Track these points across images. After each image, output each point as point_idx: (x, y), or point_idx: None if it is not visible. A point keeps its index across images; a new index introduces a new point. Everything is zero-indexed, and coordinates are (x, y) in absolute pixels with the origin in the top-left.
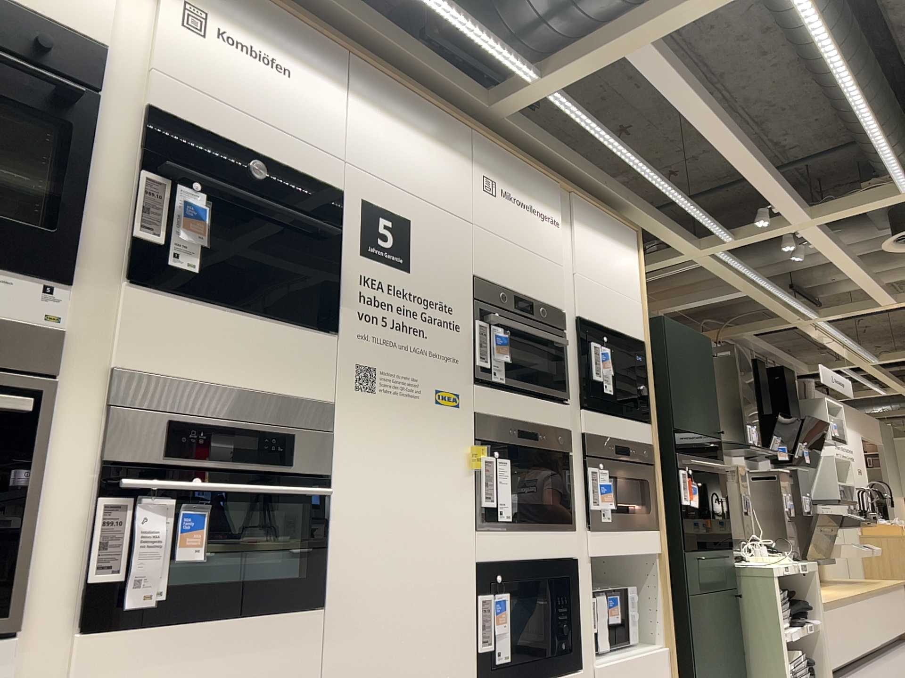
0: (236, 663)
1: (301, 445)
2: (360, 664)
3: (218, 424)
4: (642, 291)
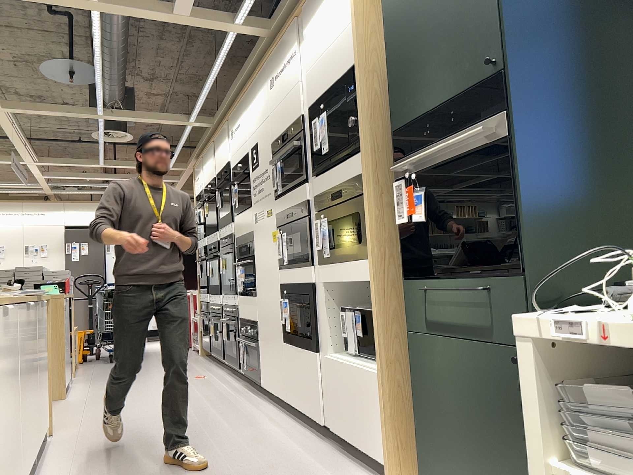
0: (248, 307)
1: (249, 247)
2: (262, 315)
3: (245, 245)
4: (354, 4)
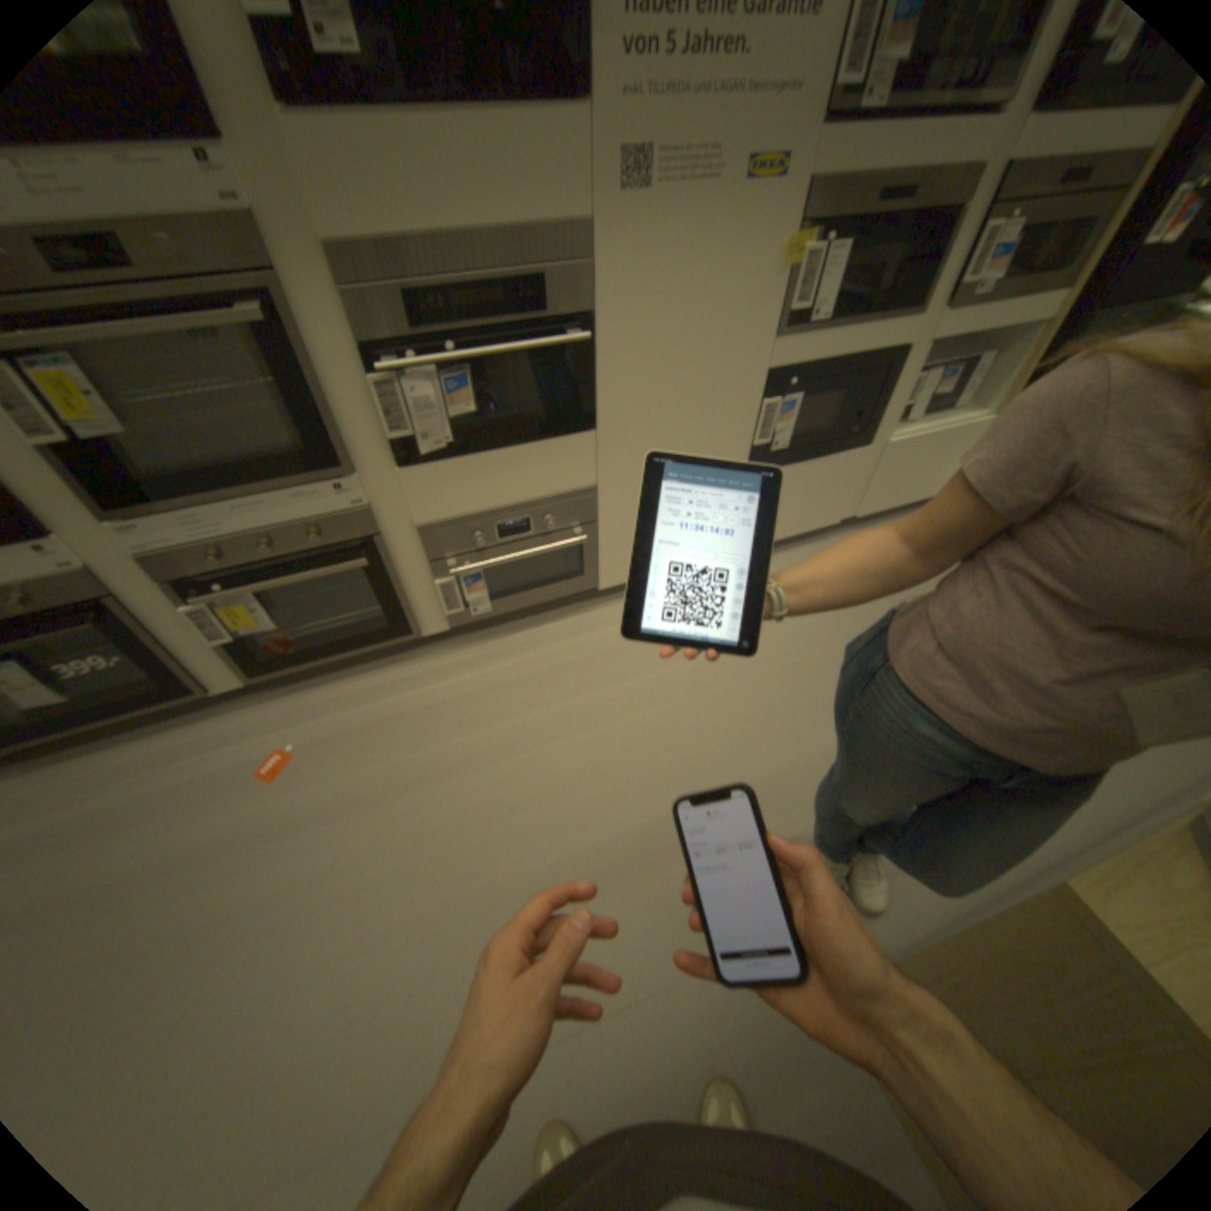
0: (523, 472)
1: (554, 284)
2: (631, 462)
3: (458, 273)
4: None
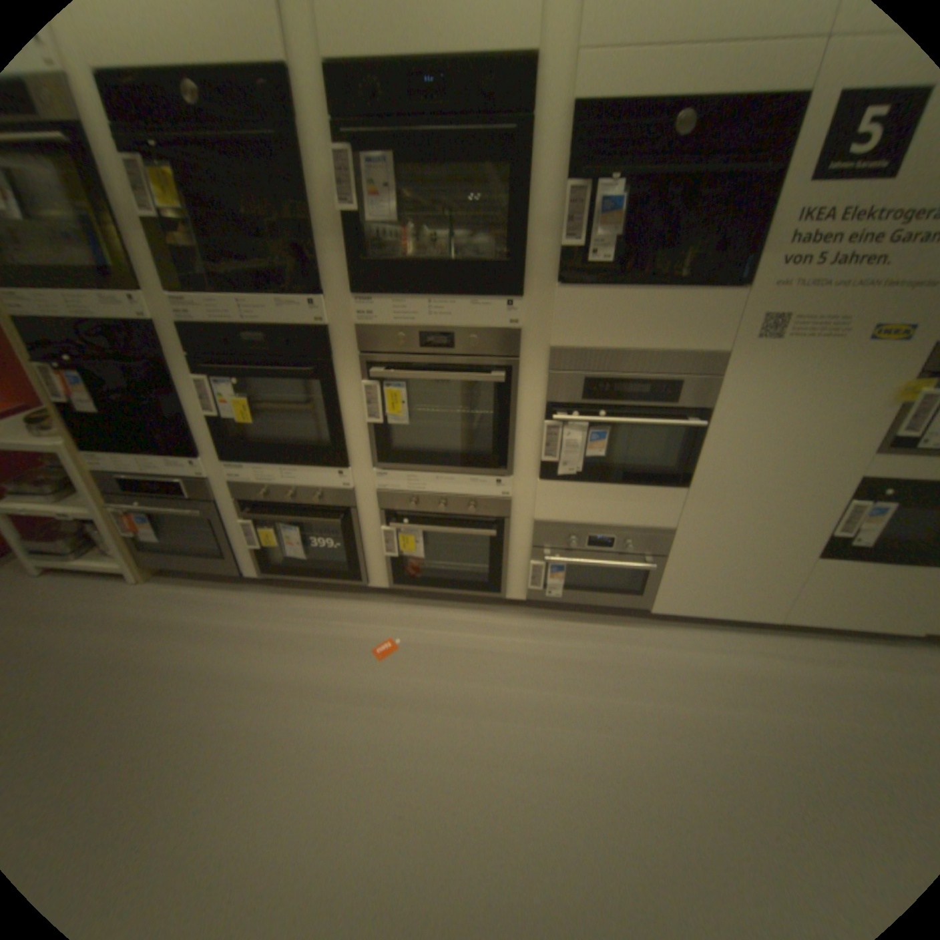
0: (622, 504)
1: (689, 388)
2: (712, 520)
3: (623, 373)
4: None
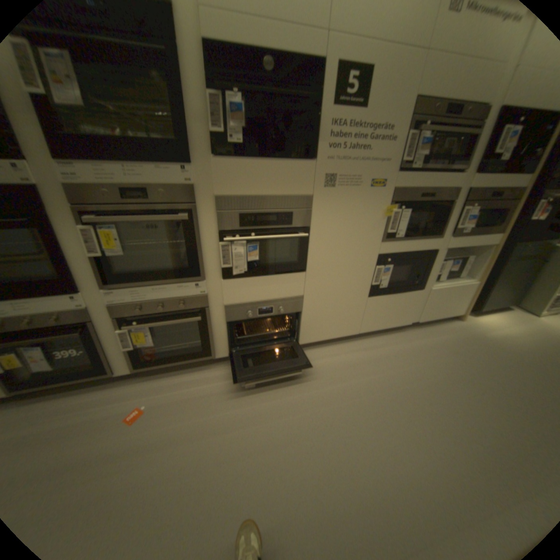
0: (272, 287)
1: (295, 216)
2: (319, 287)
3: (260, 210)
4: None
